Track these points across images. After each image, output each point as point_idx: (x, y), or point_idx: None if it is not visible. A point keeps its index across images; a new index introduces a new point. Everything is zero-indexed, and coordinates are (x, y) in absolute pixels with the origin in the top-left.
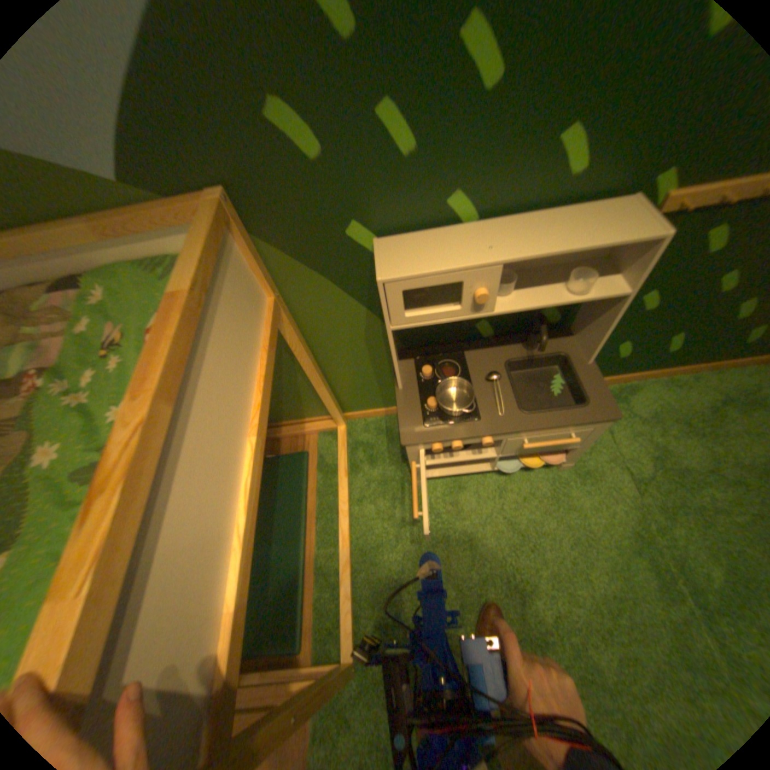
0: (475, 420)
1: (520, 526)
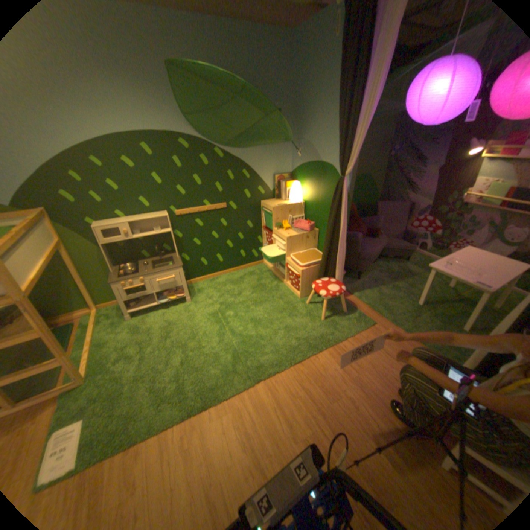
0: (136, 274)
1: (169, 321)
